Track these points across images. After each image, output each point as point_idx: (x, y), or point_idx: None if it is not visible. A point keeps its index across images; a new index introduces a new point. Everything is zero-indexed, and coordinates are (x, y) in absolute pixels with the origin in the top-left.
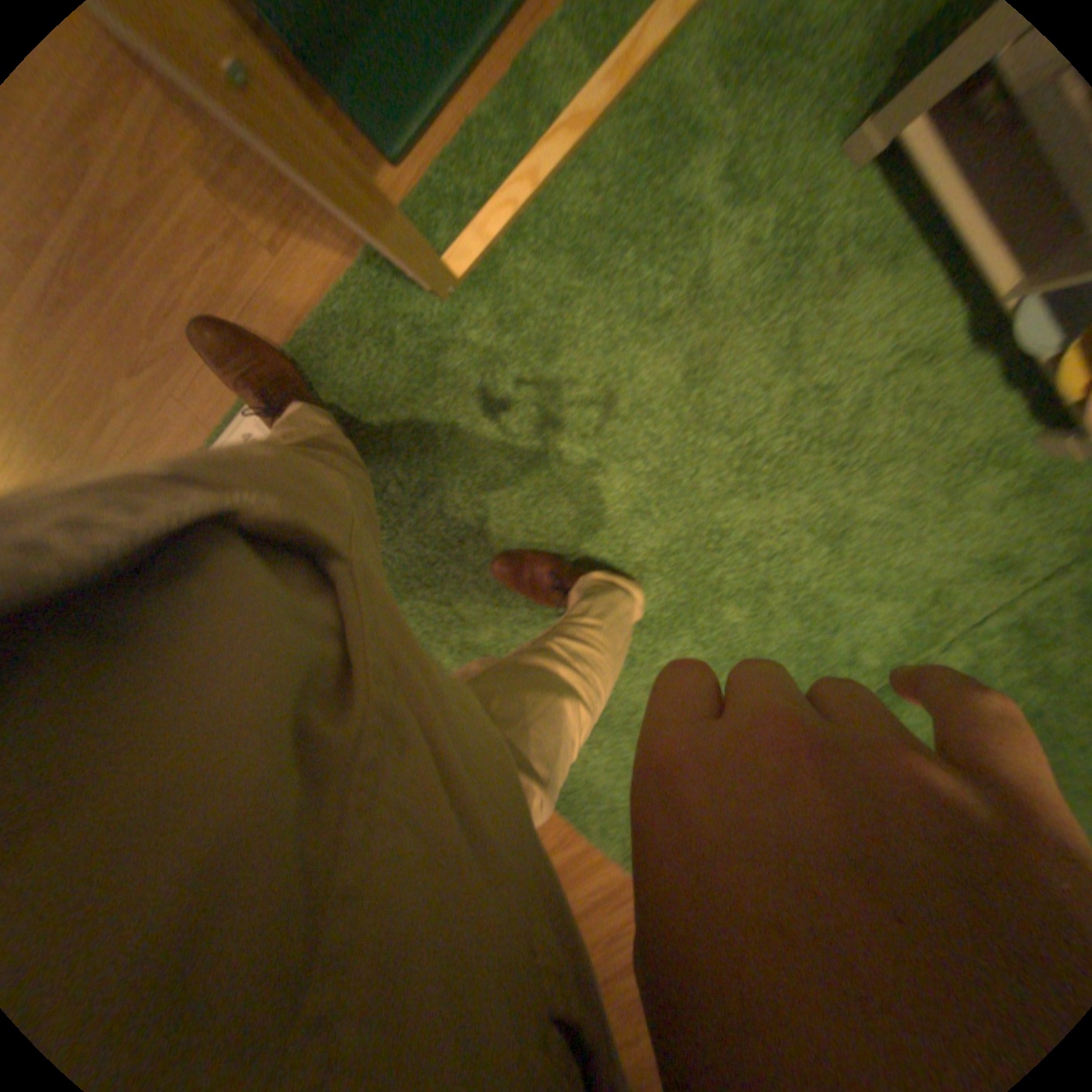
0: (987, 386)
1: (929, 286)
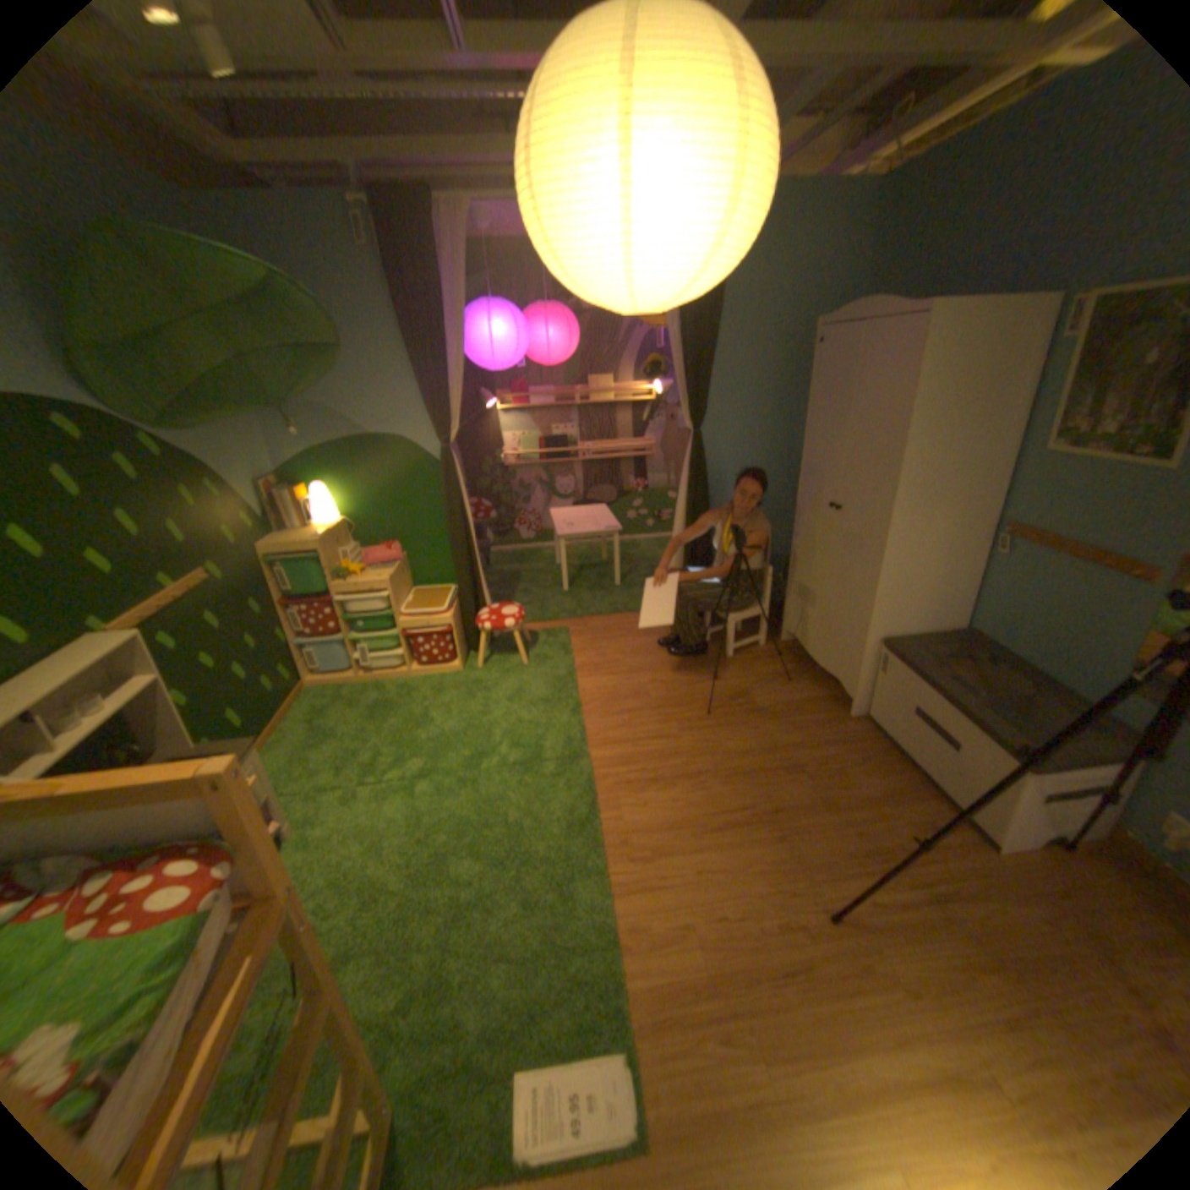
0: None
1: None
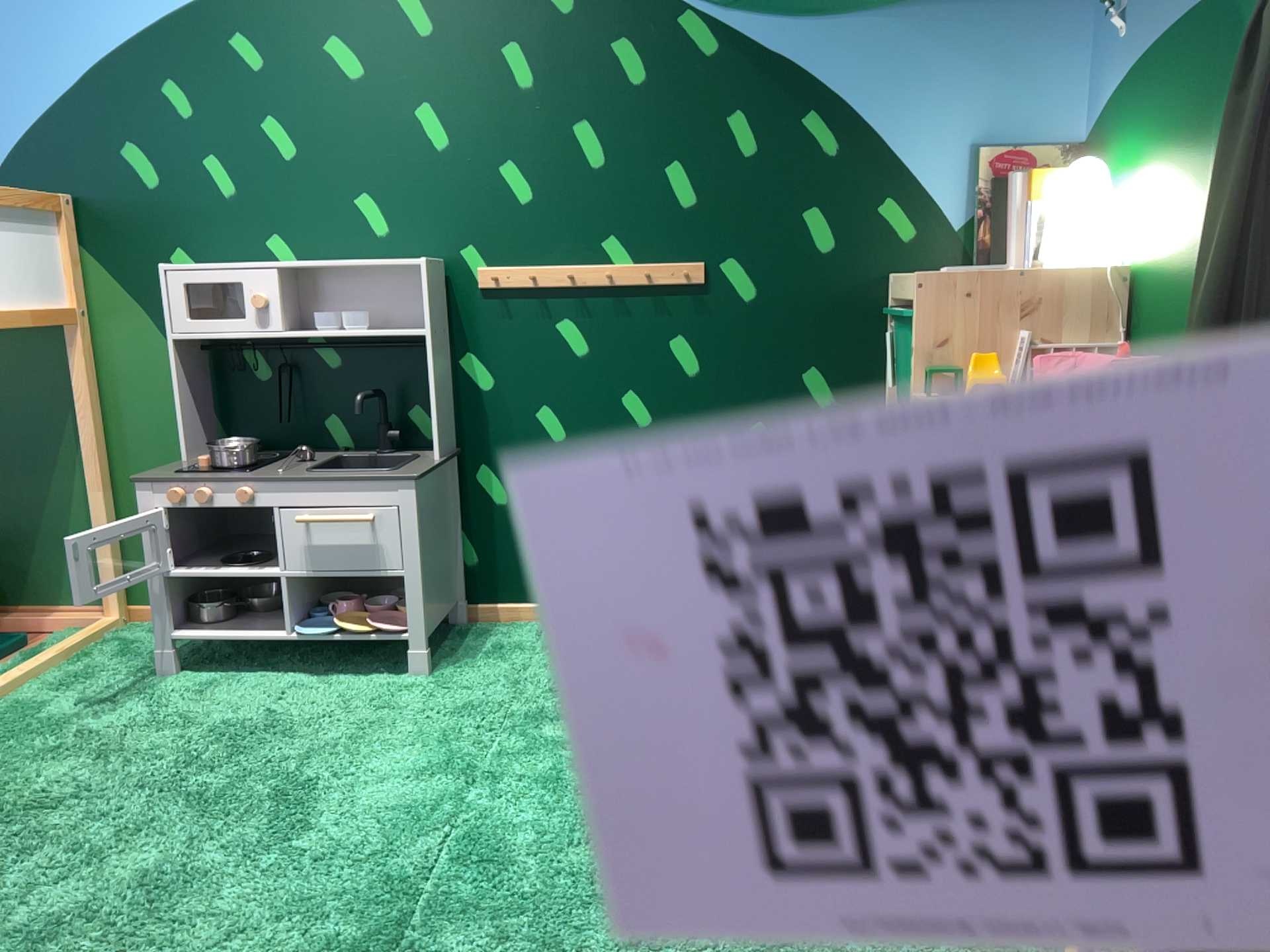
0: (354, 677)
1: (267, 674)
